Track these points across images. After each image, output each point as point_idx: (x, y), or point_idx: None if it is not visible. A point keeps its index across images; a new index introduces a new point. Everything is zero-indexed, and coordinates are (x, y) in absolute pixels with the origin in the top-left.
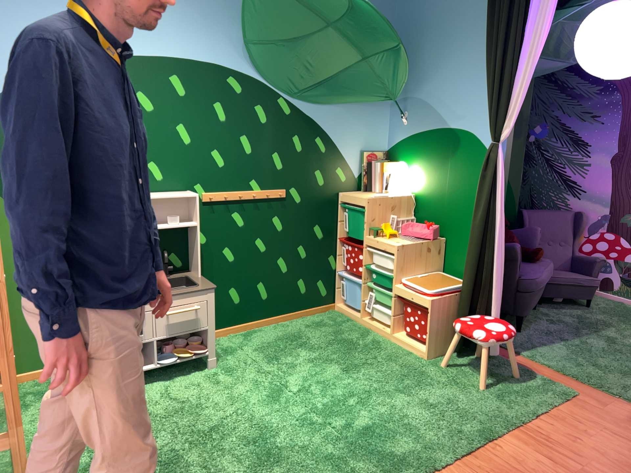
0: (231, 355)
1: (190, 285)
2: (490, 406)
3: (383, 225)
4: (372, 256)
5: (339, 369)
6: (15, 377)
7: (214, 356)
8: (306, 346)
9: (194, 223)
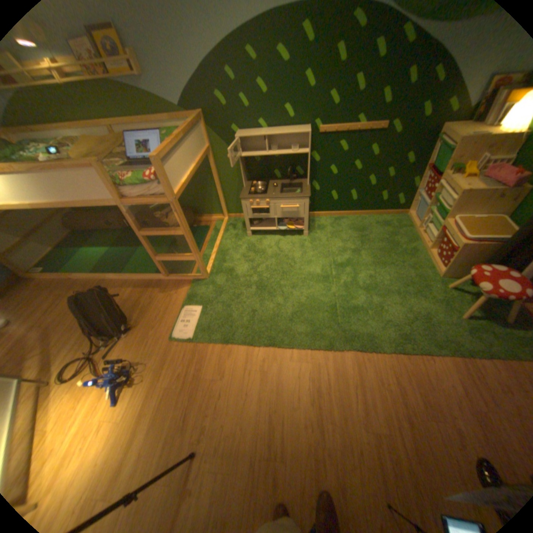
0: (320, 231)
1: (301, 190)
2: (457, 333)
3: (469, 163)
4: (445, 188)
5: (371, 262)
6: (190, 237)
7: (306, 231)
8: (365, 238)
9: (306, 152)
